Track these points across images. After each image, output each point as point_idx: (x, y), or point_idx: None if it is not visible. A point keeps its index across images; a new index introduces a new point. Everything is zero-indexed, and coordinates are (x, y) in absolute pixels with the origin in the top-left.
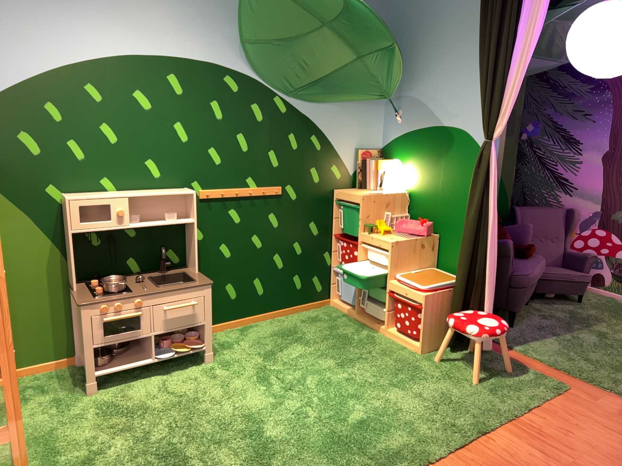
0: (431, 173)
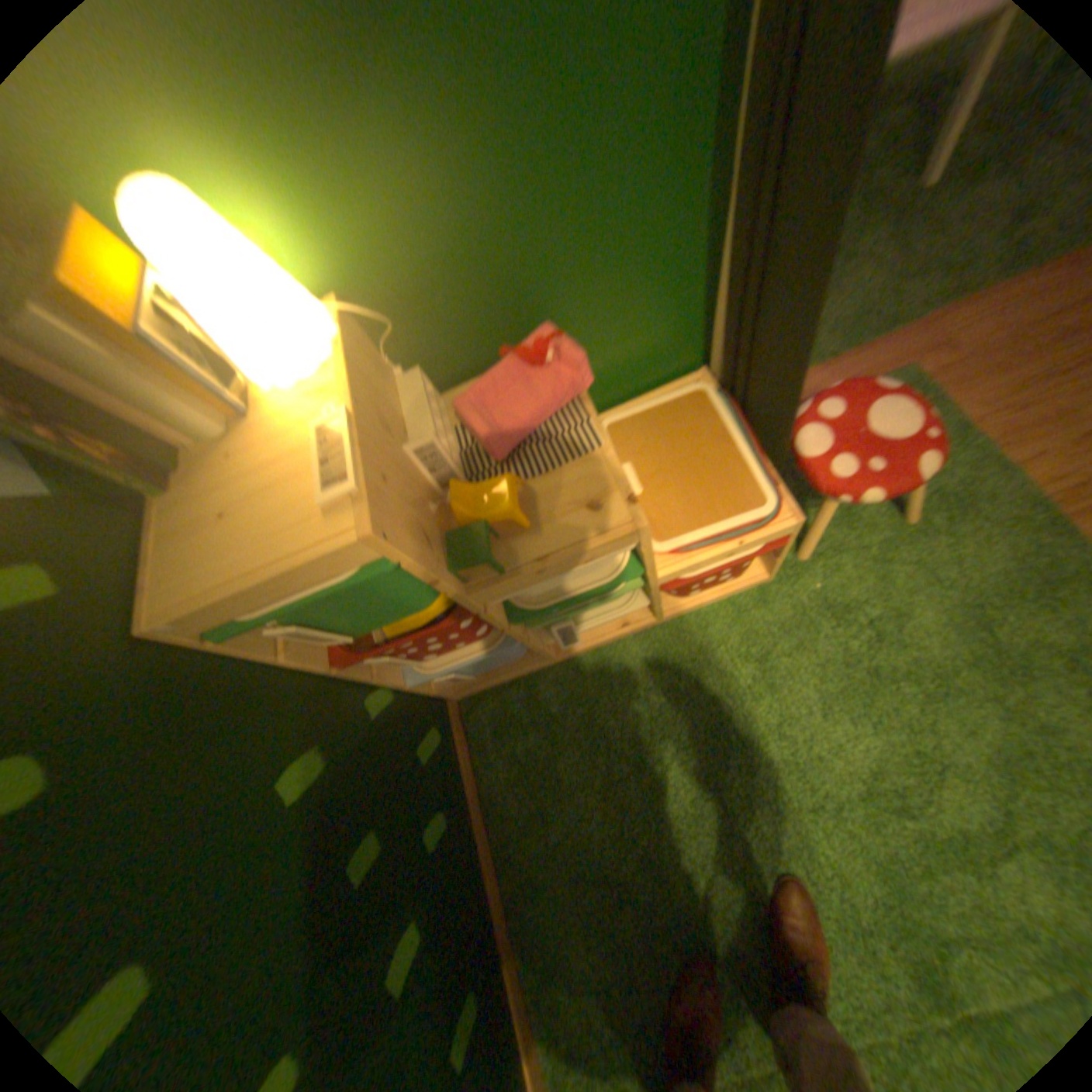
0: (378, 113)
